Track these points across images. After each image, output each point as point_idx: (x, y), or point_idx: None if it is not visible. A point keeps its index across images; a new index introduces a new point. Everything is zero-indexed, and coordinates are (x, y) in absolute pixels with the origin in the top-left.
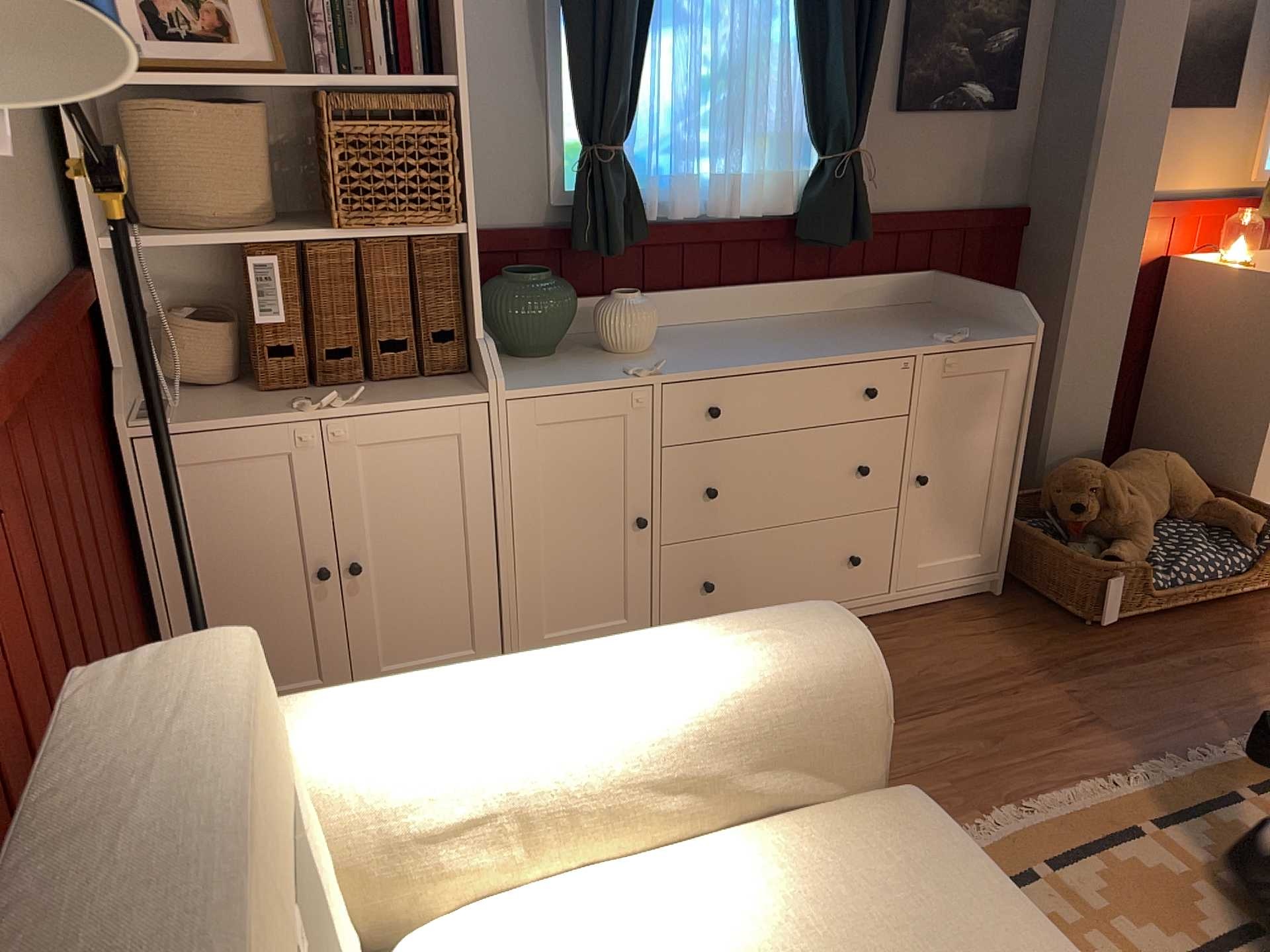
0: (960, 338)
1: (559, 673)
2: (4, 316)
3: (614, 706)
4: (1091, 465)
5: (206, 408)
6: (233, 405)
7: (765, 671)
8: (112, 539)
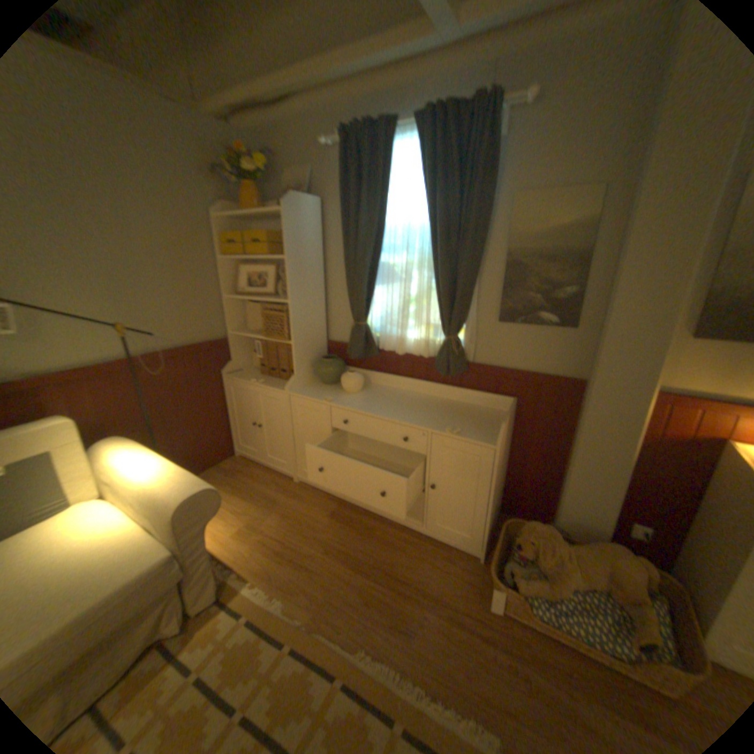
0: (450, 432)
1: (143, 465)
2: (157, 347)
3: (133, 478)
4: (543, 531)
5: (245, 374)
6: (250, 375)
7: (156, 493)
8: (208, 397)
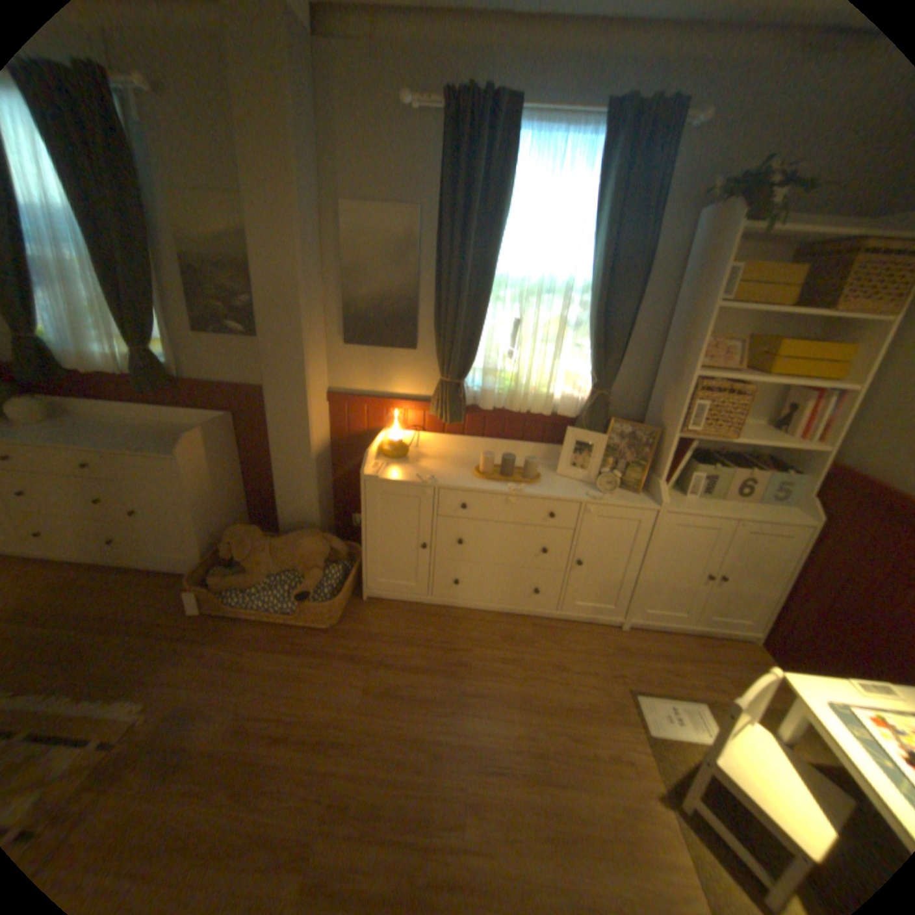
0: (128, 450)
1: None
2: None
3: None
4: (239, 531)
5: None
6: None
7: None
8: None
